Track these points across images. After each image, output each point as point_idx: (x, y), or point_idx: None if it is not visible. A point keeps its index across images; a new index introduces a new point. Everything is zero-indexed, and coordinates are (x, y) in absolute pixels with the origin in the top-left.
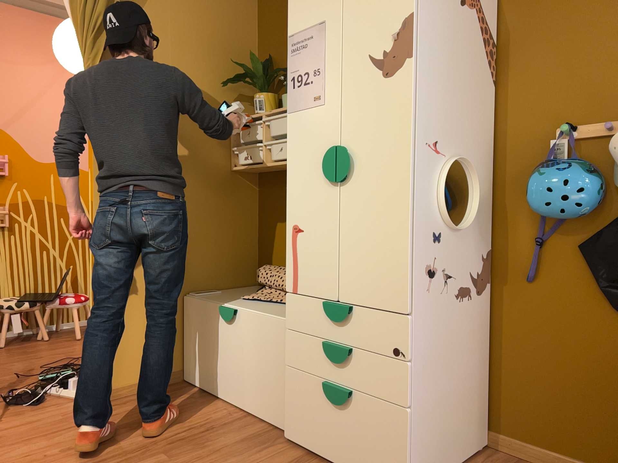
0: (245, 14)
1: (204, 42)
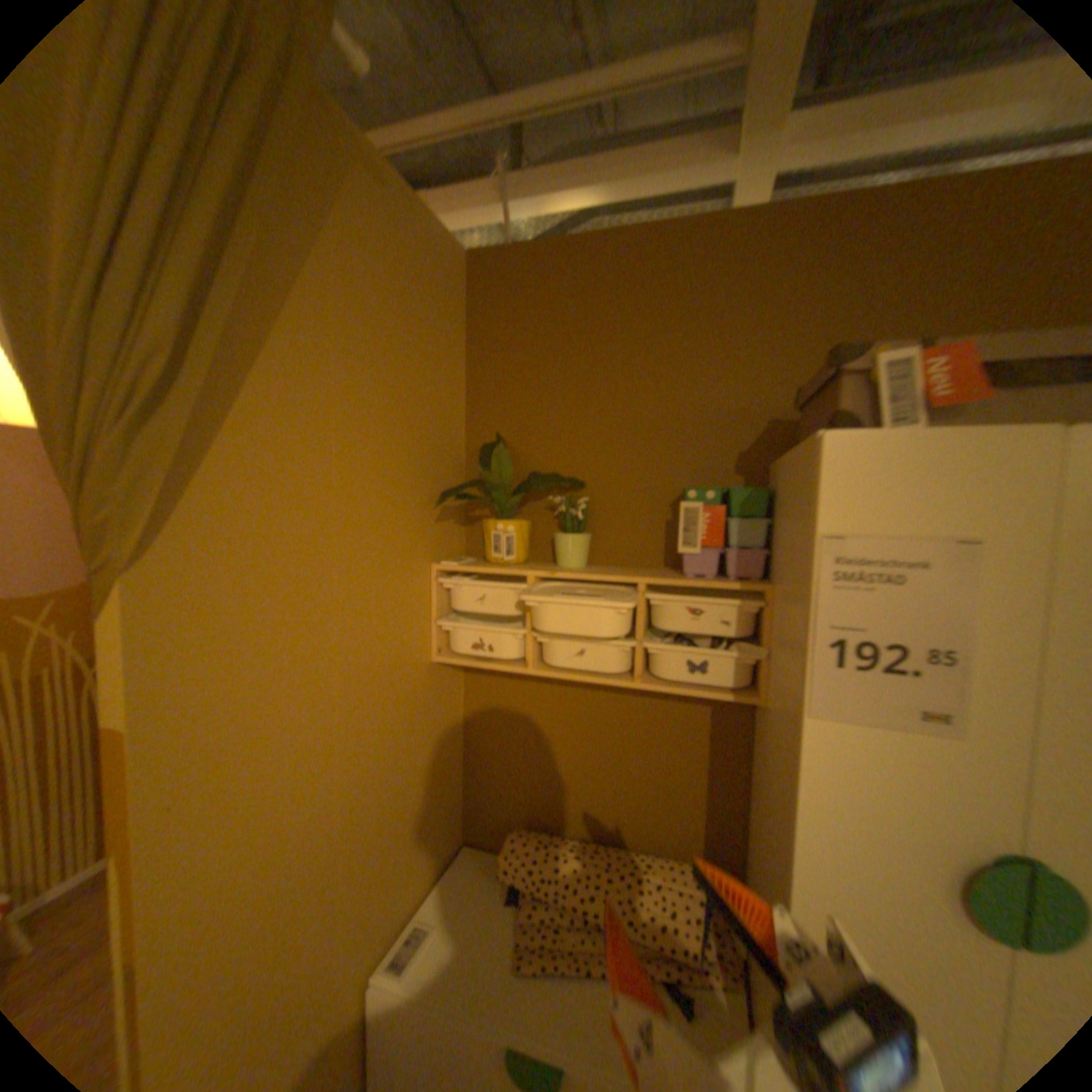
0: (450, 343)
1: (394, 406)
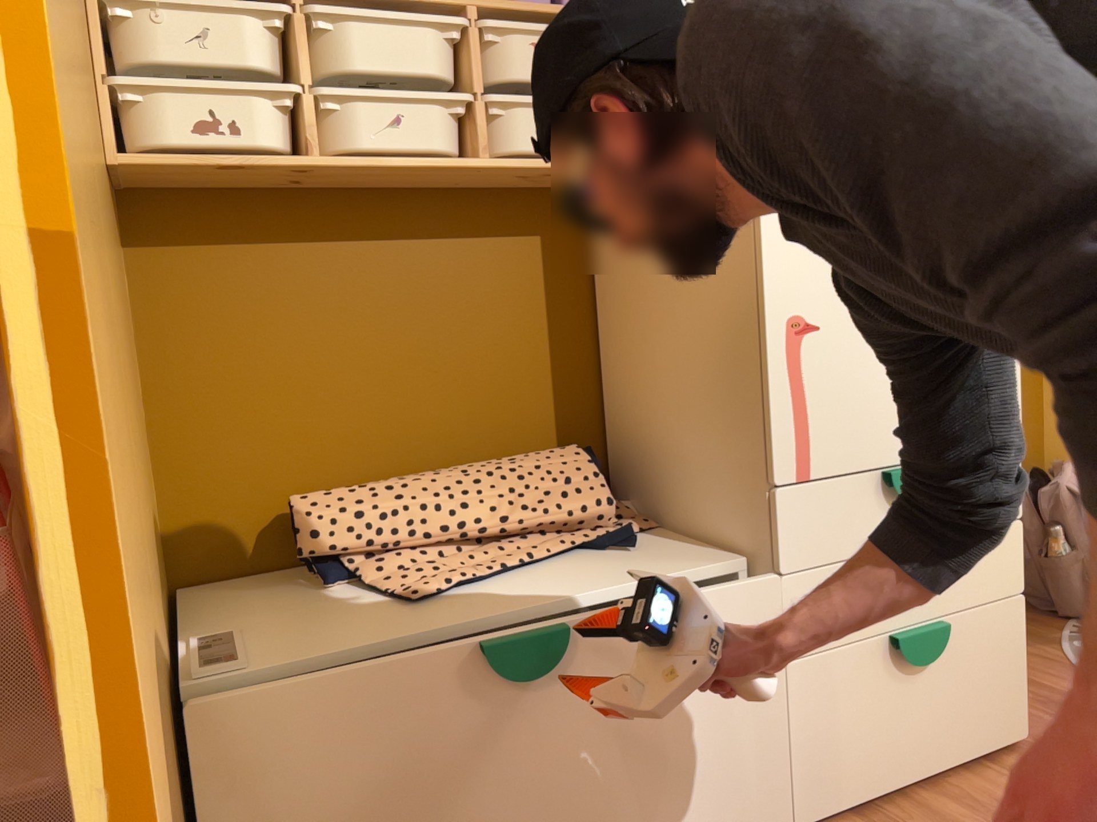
0: None
1: None
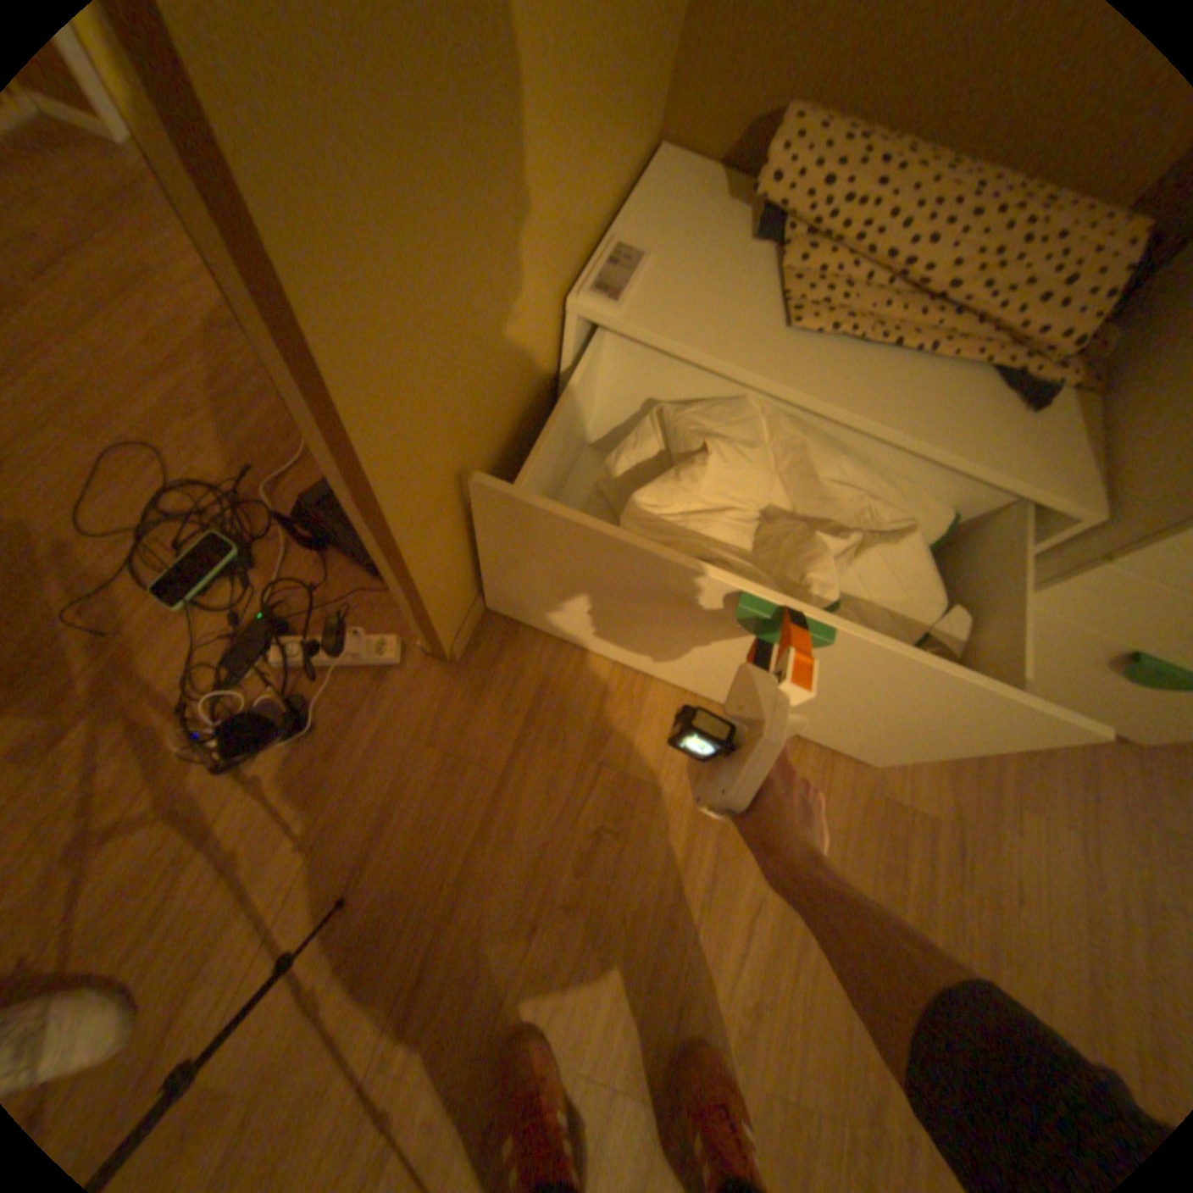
0: None
1: None
